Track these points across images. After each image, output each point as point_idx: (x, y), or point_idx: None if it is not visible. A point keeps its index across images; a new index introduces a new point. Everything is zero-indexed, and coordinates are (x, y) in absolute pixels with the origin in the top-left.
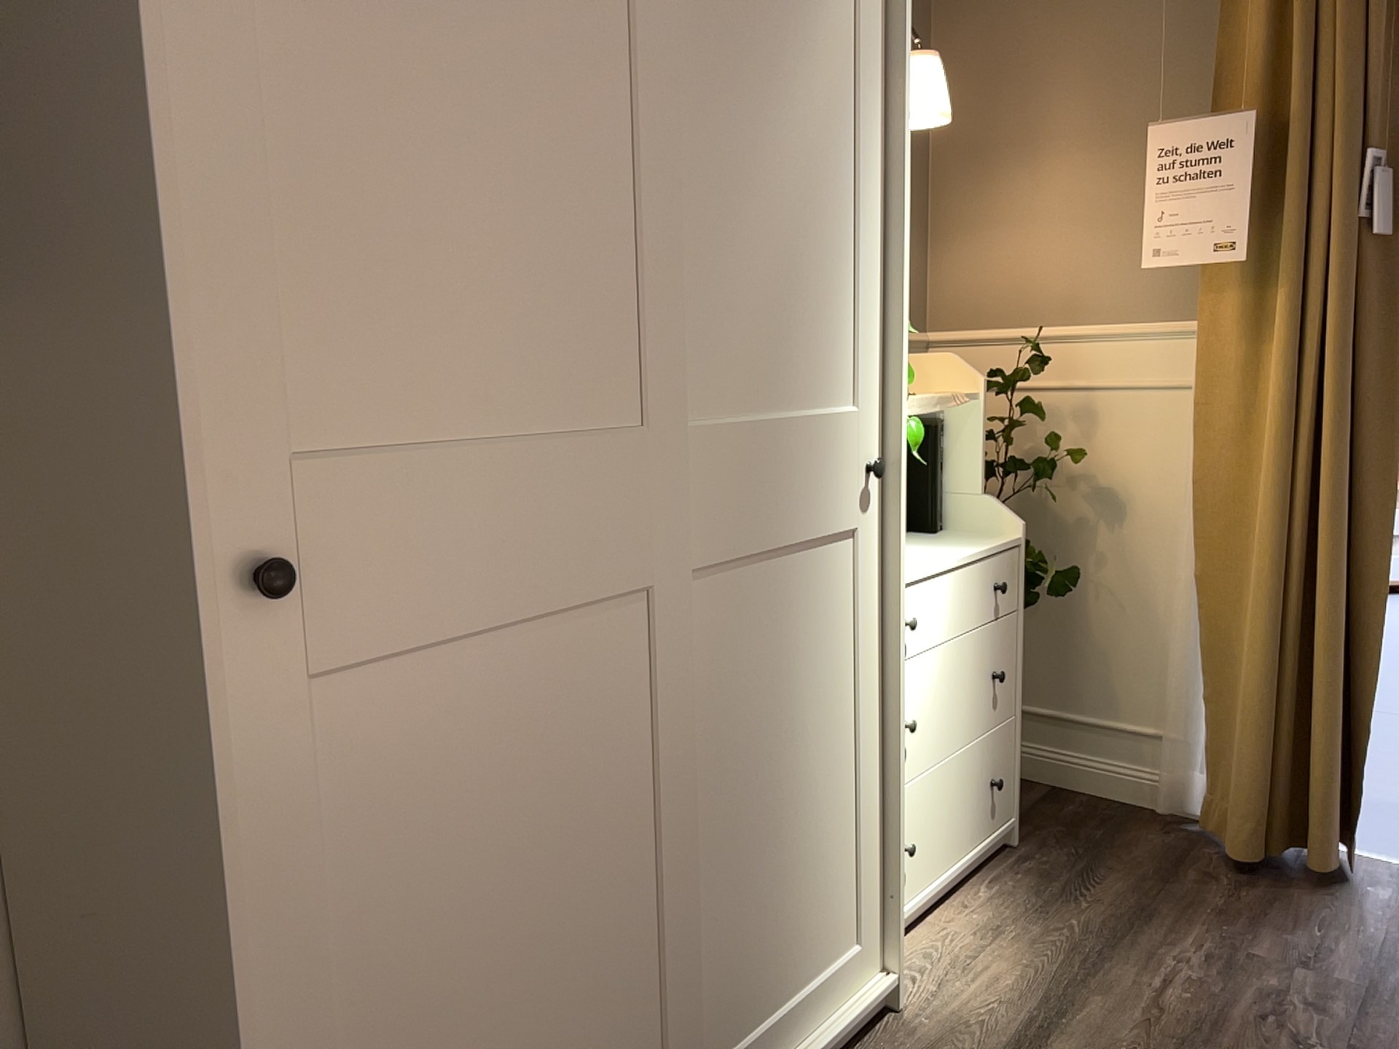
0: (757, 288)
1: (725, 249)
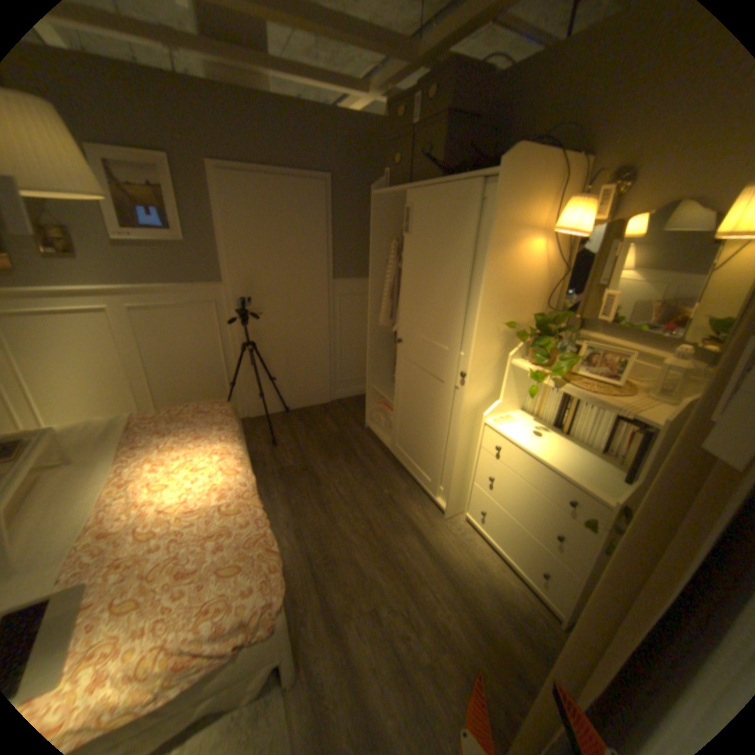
0: (438, 305)
1: (431, 293)
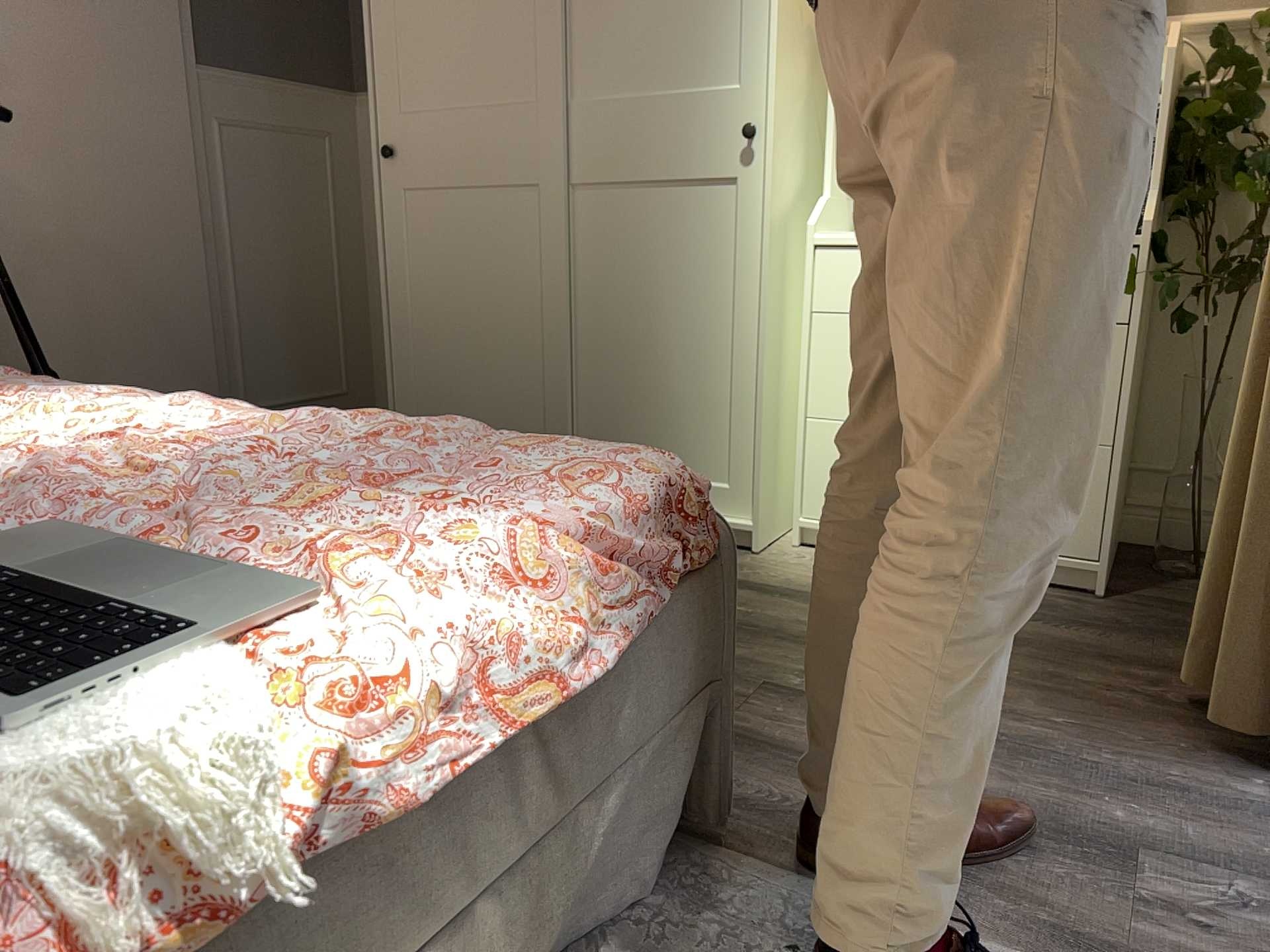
0: (635, 0)
1: None
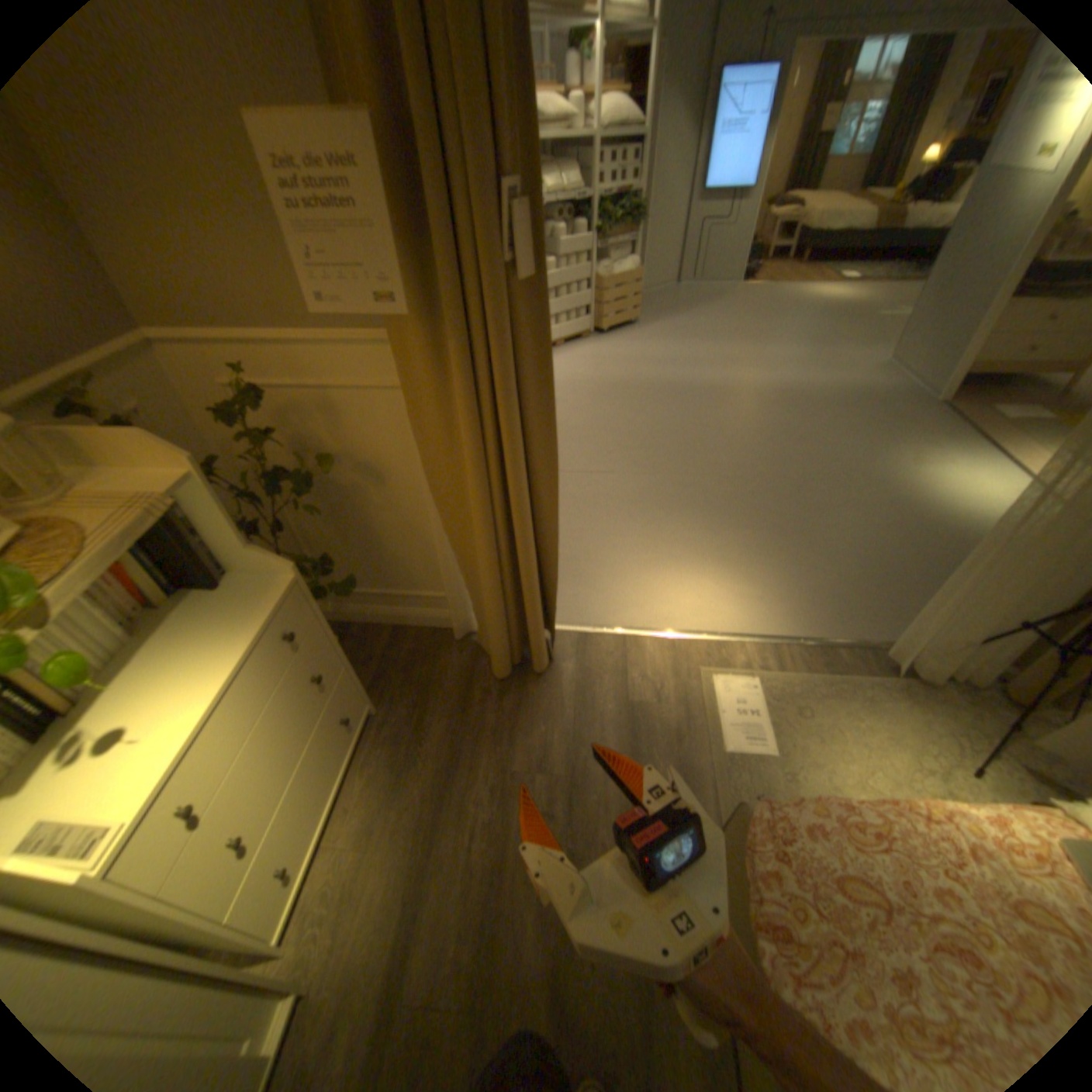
0: None
1: None
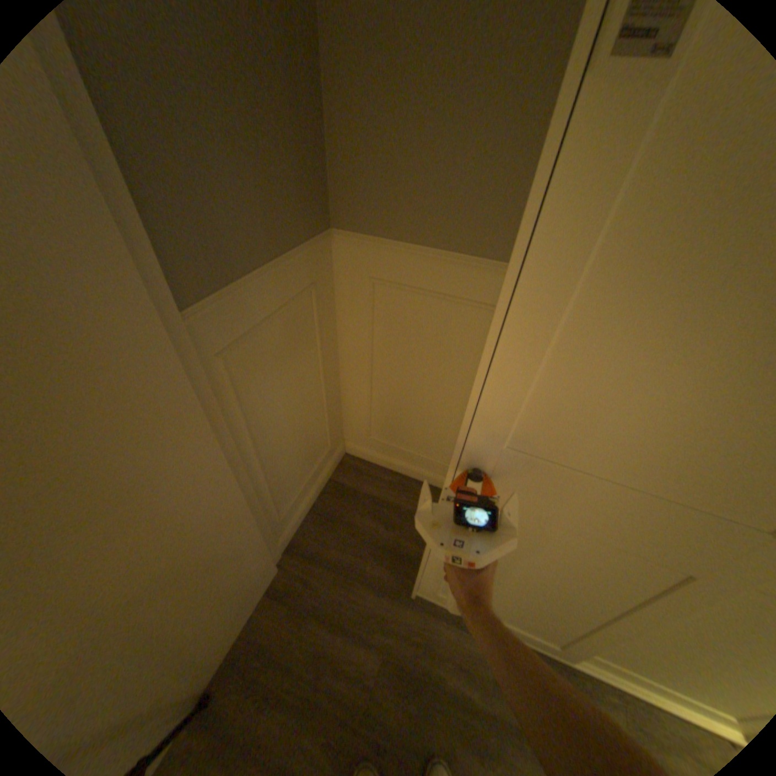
0: None
1: None
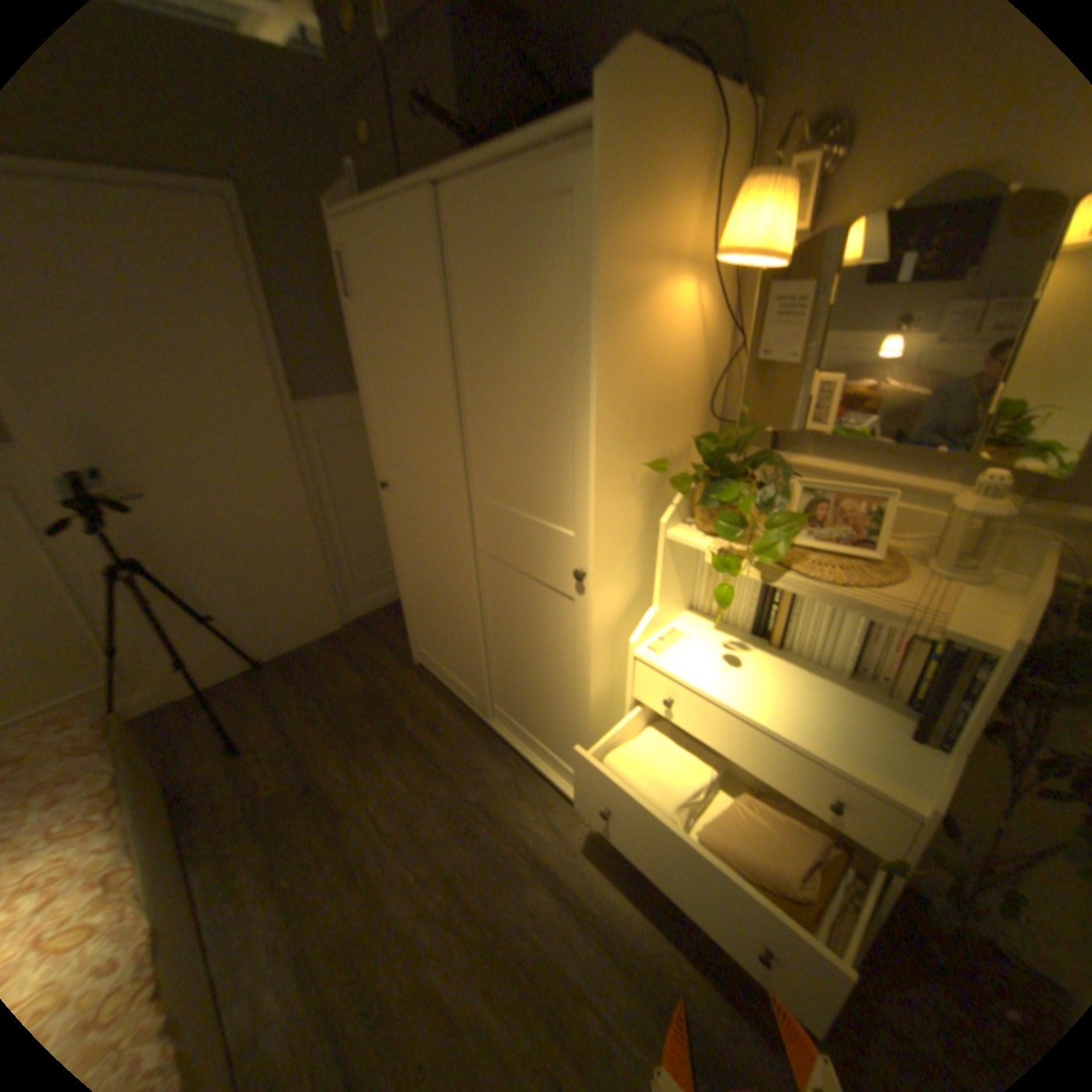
0: (503, 438)
1: (485, 415)
